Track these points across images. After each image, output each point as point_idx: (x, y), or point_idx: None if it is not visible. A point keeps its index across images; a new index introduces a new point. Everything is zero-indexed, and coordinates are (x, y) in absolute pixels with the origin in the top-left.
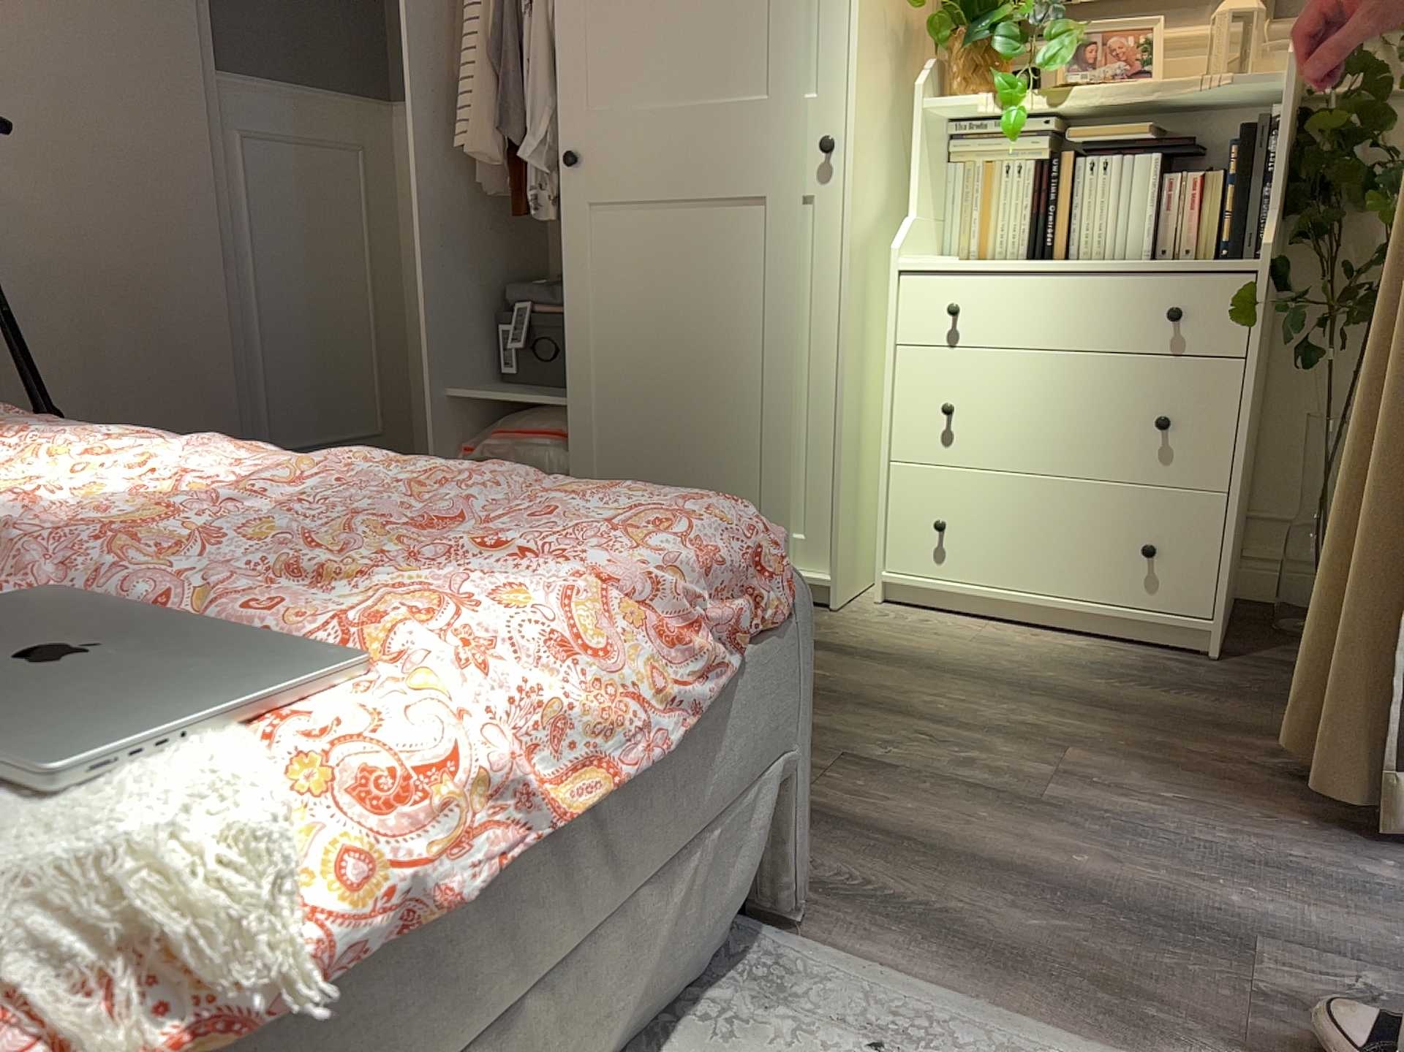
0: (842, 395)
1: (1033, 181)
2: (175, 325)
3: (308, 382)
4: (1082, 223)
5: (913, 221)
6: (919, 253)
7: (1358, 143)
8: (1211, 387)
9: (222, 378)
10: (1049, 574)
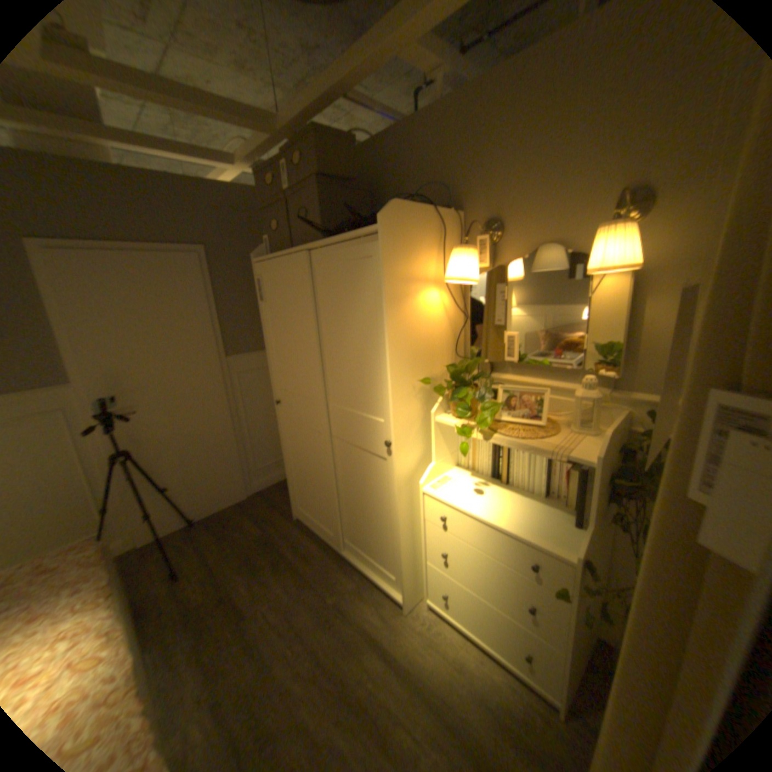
0: (399, 541)
1: (489, 451)
2: (211, 445)
3: (266, 446)
4: (514, 471)
5: (433, 467)
6: (435, 481)
7: (651, 485)
8: (554, 607)
9: (230, 456)
10: (487, 641)
